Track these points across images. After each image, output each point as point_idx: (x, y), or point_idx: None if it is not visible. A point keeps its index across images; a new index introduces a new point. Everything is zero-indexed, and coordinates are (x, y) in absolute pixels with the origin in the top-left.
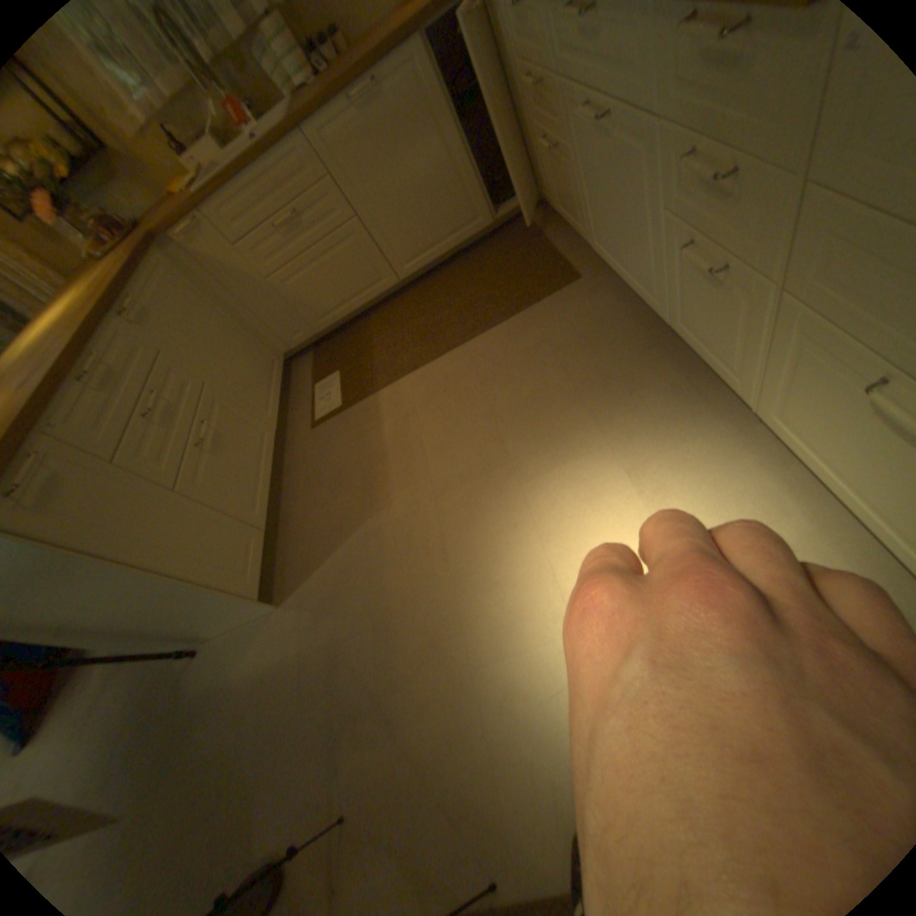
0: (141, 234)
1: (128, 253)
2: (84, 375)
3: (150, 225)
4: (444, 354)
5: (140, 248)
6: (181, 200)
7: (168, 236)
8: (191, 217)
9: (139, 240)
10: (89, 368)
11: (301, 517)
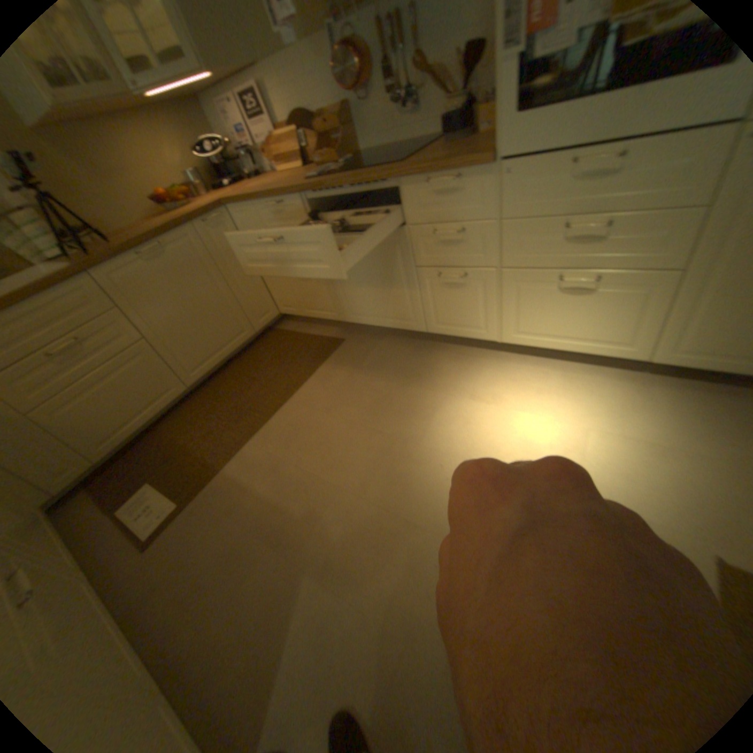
0: None
1: None
2: None
3: None
4: (272, 414)
5: None
6: None
7: None
8: None
9: None
10: None
11: (196, 644)
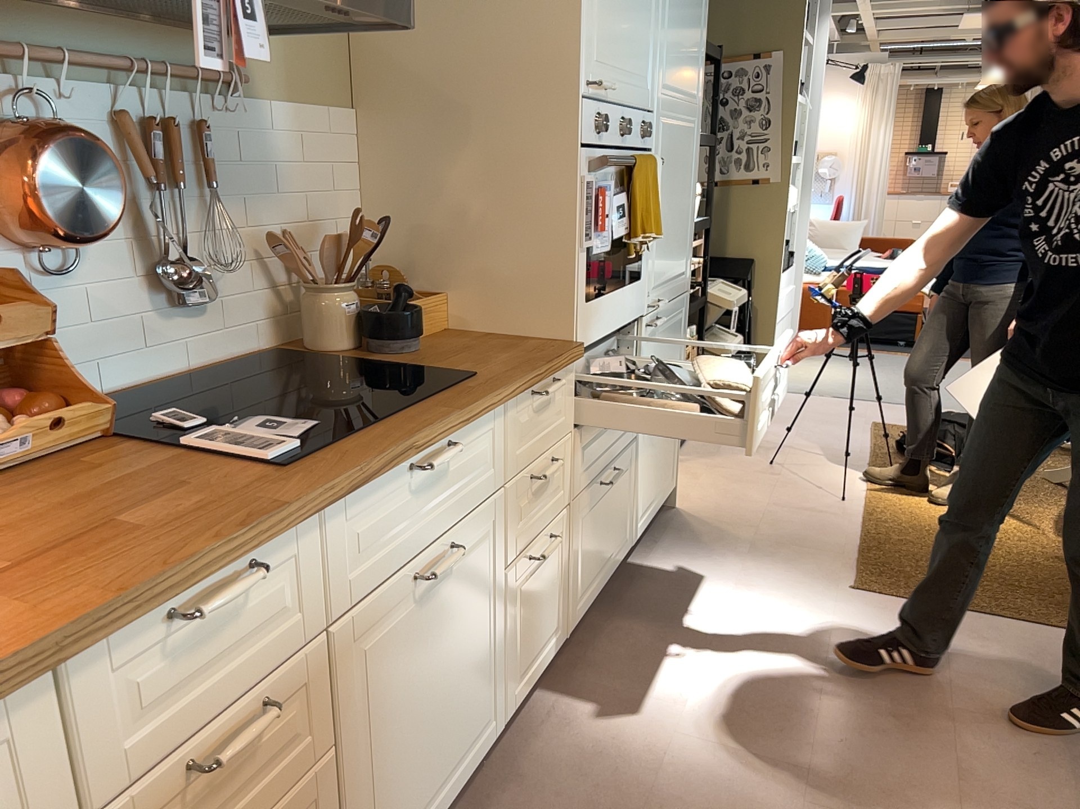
0: None
1: None
2: None
3: None
4: None
5: None
6: None
7: None
8: None
9: None
10: None
11: None
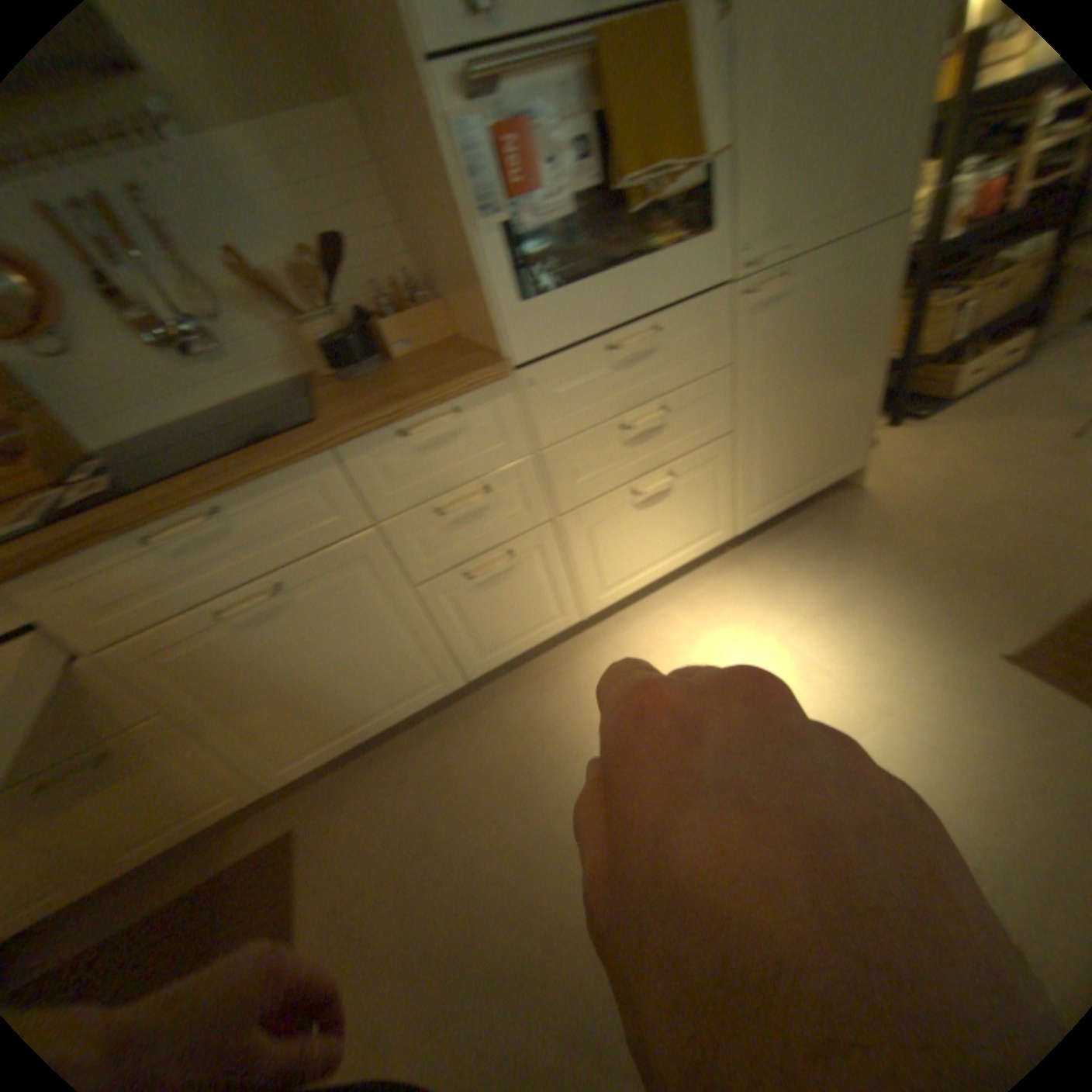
0: None
1: None
2: None
3: None
4: None
5: None
6: None
7: None
8: None
9: None
10: None
11: None
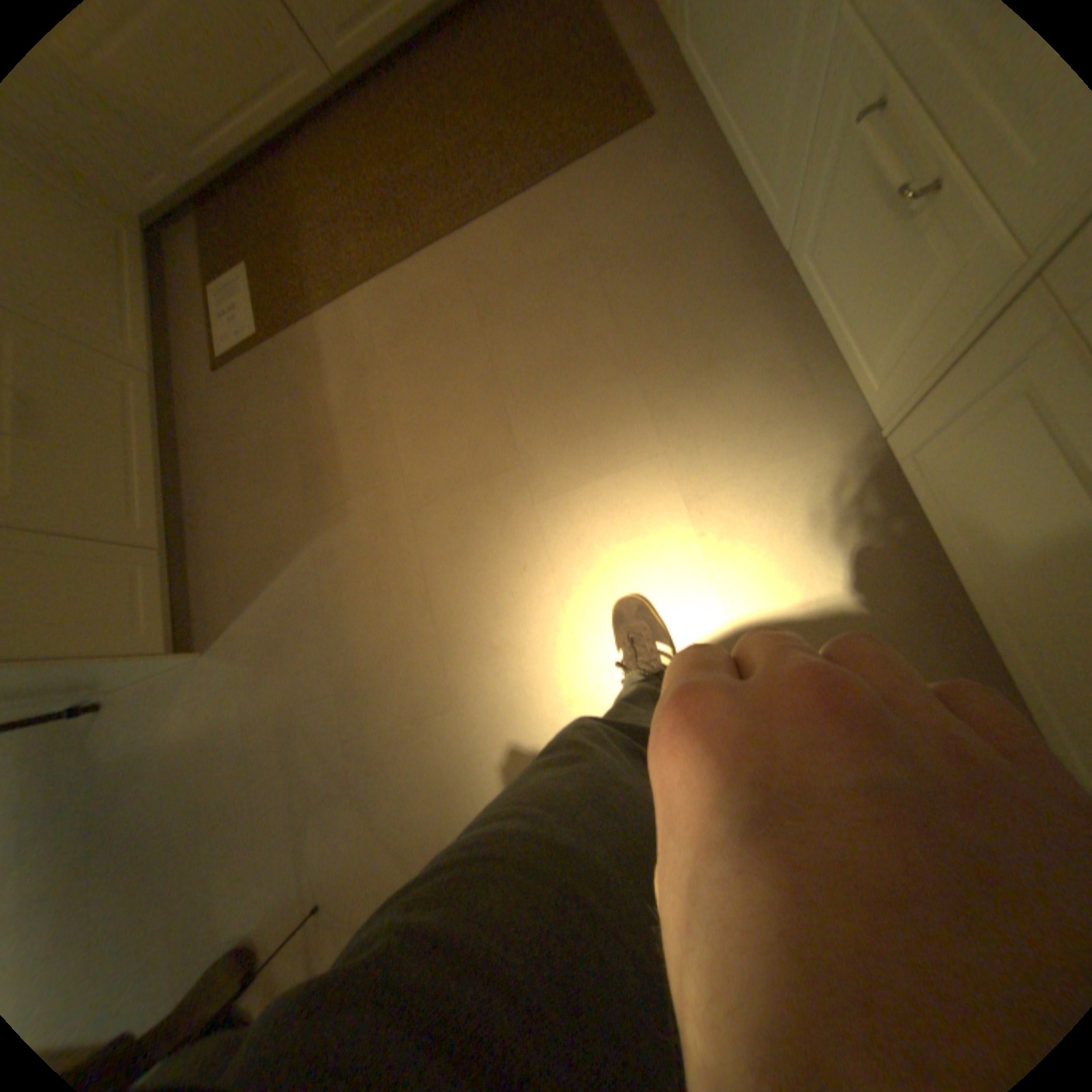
0: None
1: None
2: None
3: None
4: (418, 253)
5: None
6: None
7: None
8: None
9: None
10: None
11: (218, 523)
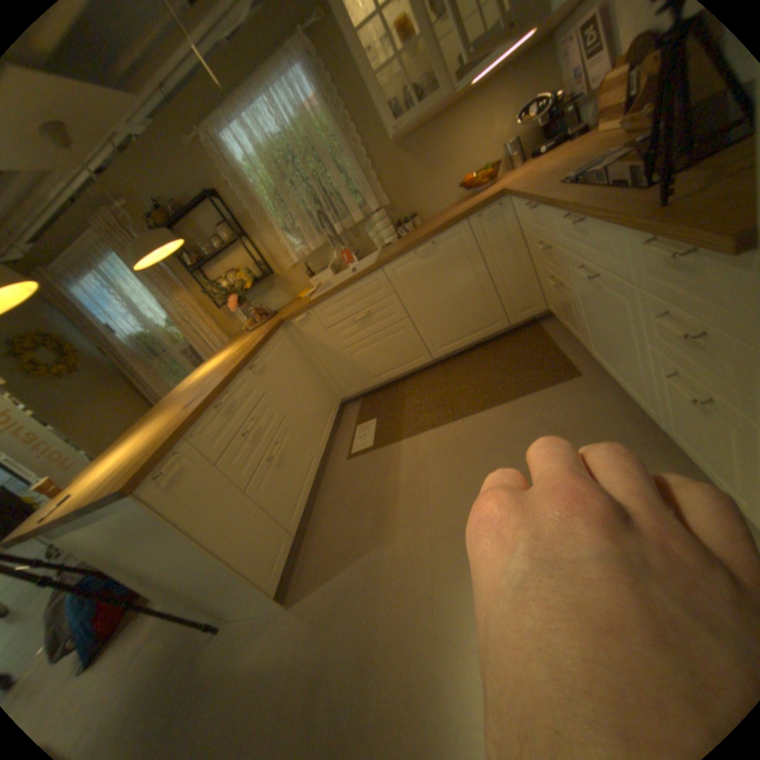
0: (277, 320)
1: (266, 331)
2: (220, 404)
3: (283, 315)
4: (458, 420)
5: (274, 329)
6: (304, 303)
7: (291, 322)
8: (307, 313)
9: (275, 324)
10: (224, 400)
11: (323, 531)
